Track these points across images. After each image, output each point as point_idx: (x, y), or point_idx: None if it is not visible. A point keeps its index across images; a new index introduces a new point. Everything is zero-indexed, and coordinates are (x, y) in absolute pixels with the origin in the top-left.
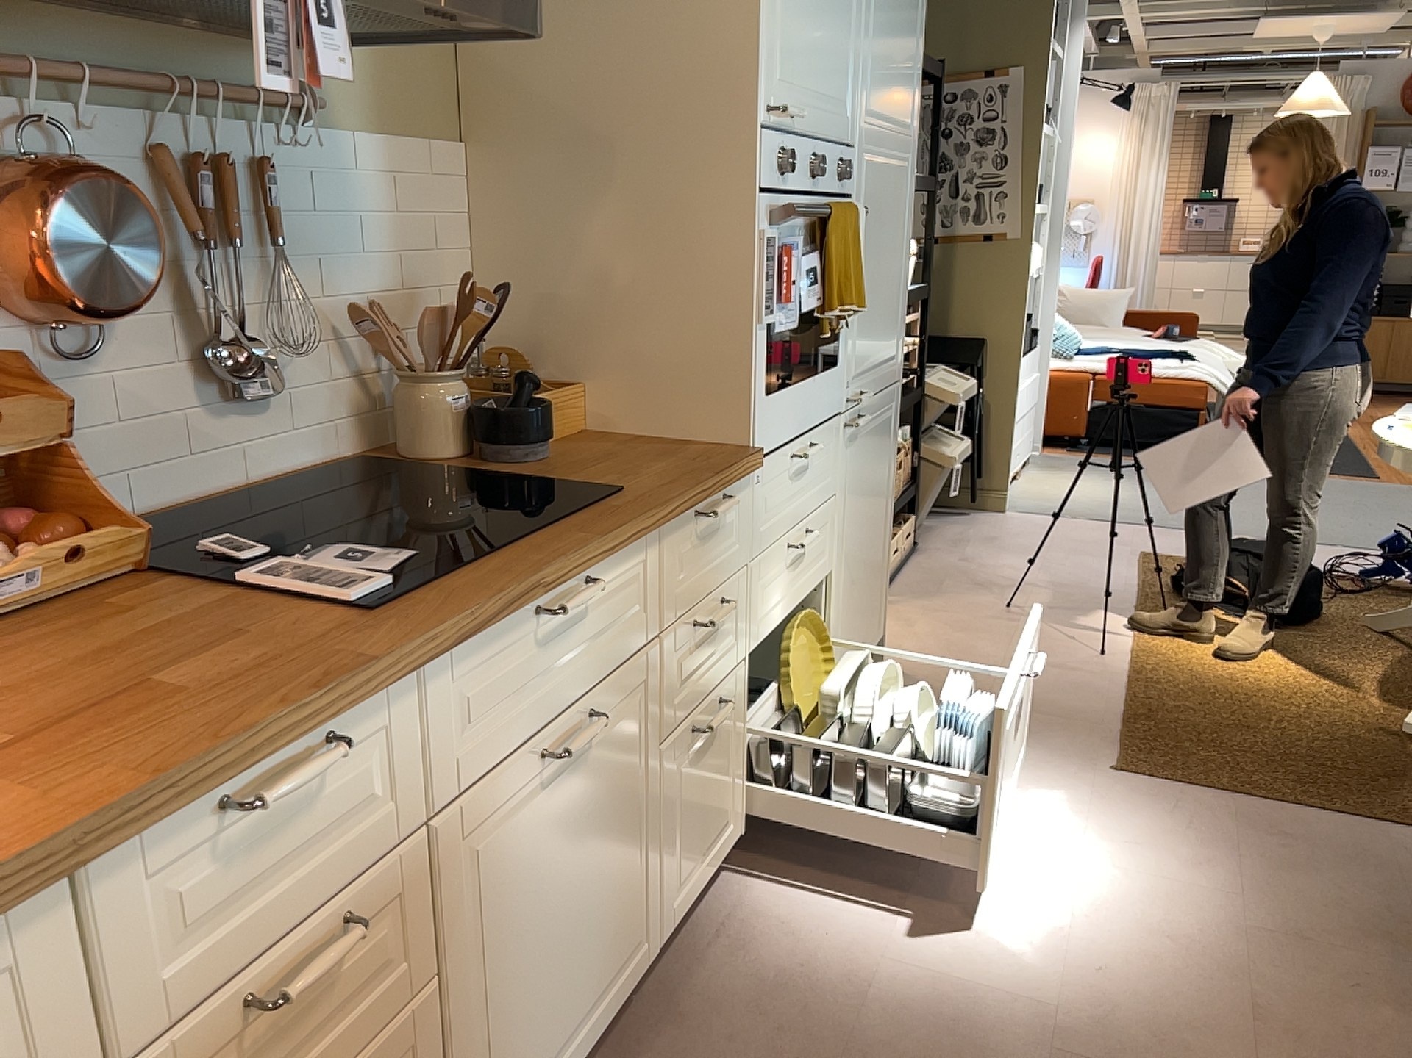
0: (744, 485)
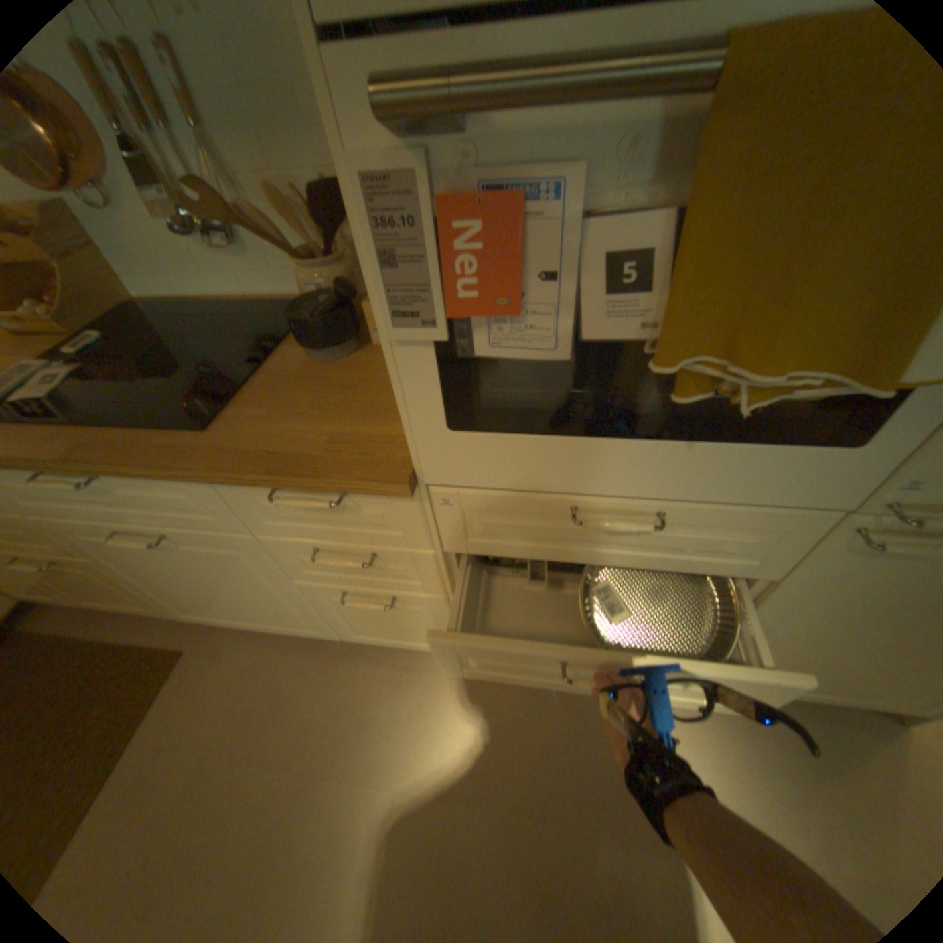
0: (398, 495)
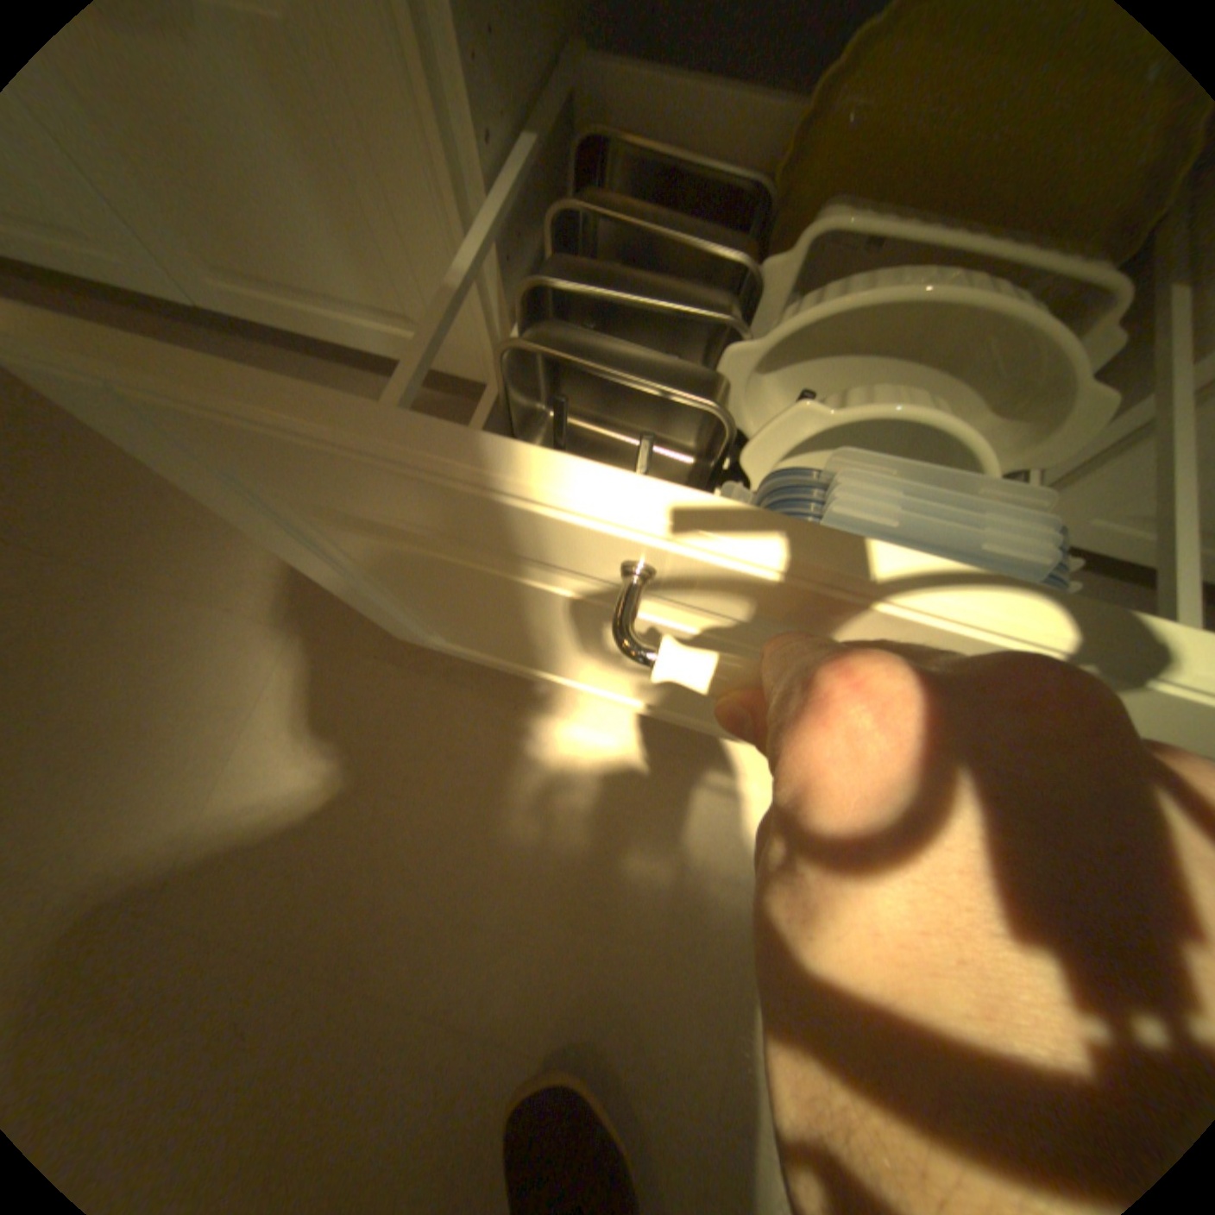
0: None
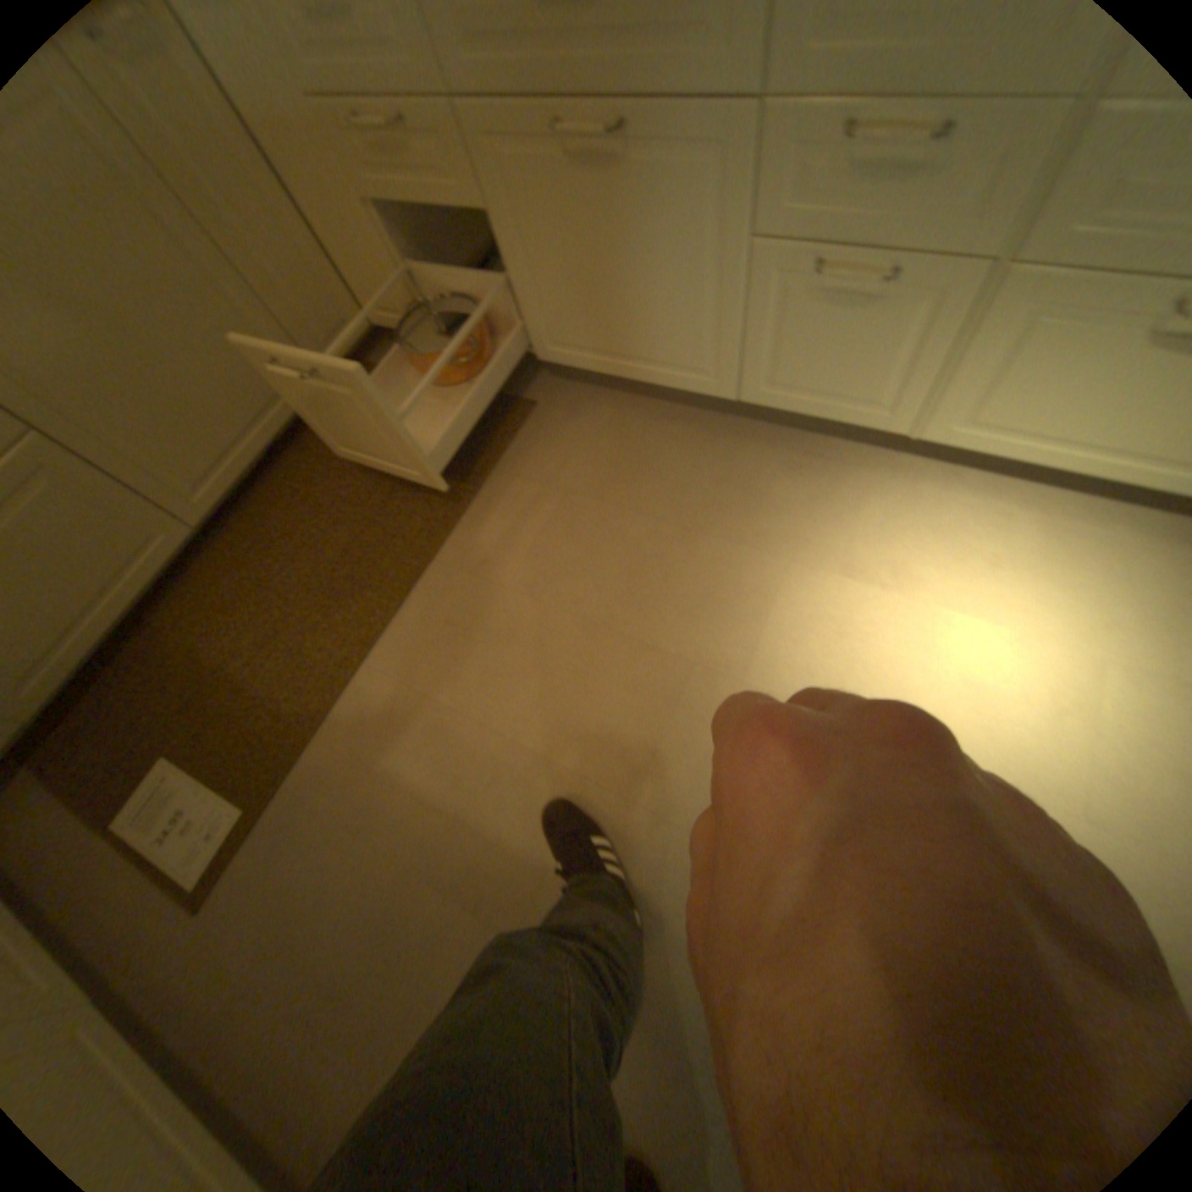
0: None
